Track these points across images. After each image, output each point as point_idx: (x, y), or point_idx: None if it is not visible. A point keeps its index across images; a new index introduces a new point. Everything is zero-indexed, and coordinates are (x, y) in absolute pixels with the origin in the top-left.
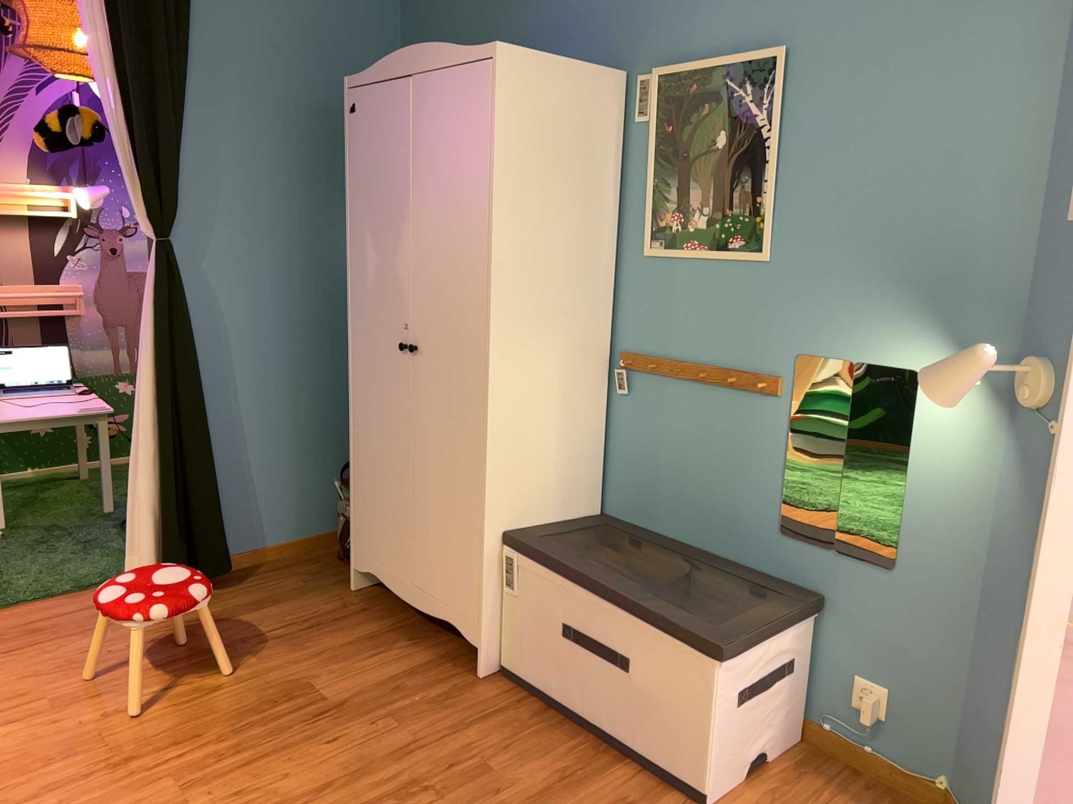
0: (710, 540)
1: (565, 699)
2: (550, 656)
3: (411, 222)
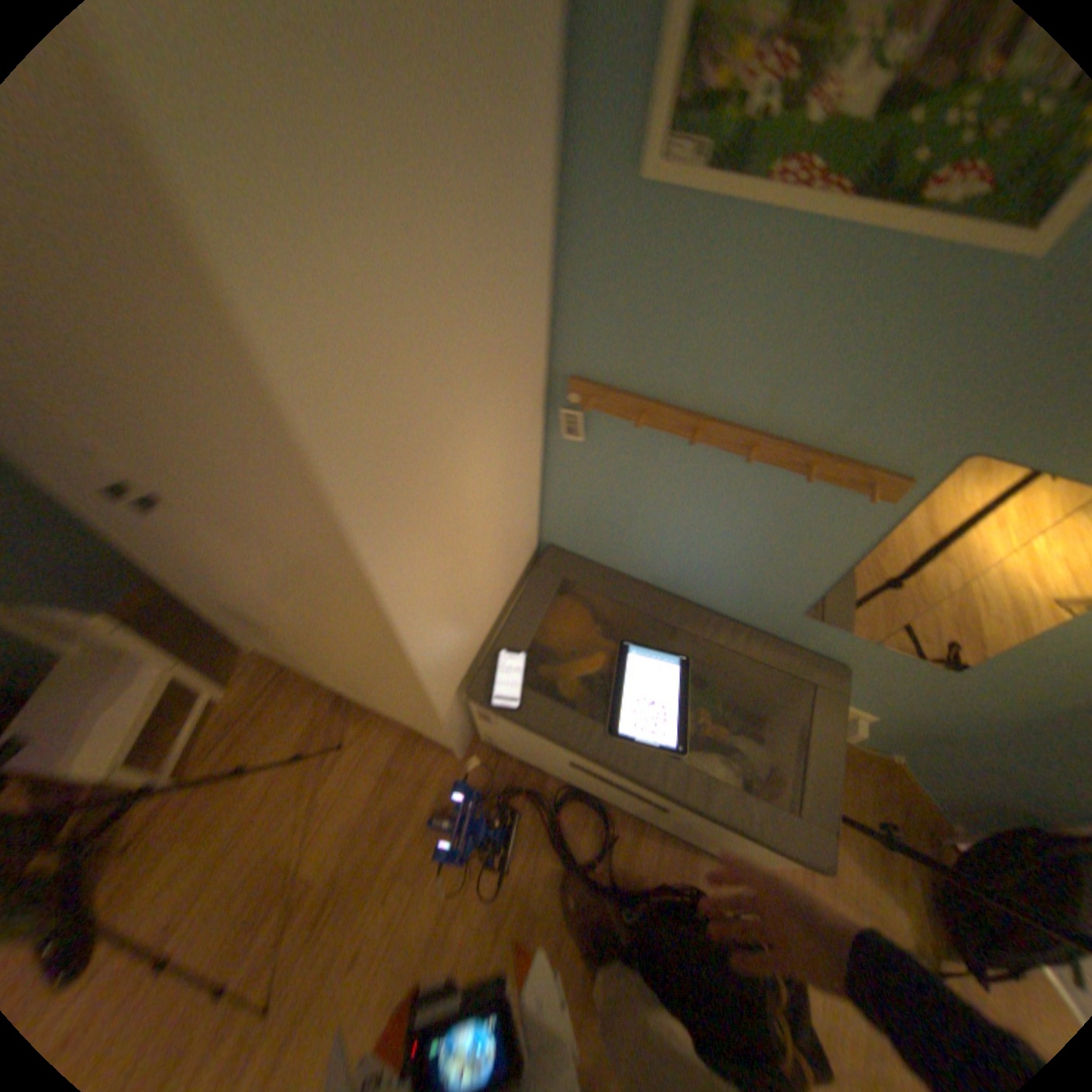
0: (699, 600)
1: (571, 785)
2: (549, 766)
3: None
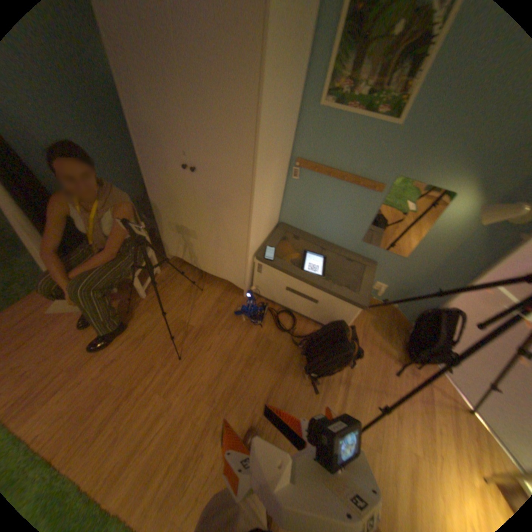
0: (329, 240)
1: (283, 304)
2: (277, 293)
3: (179, 79)
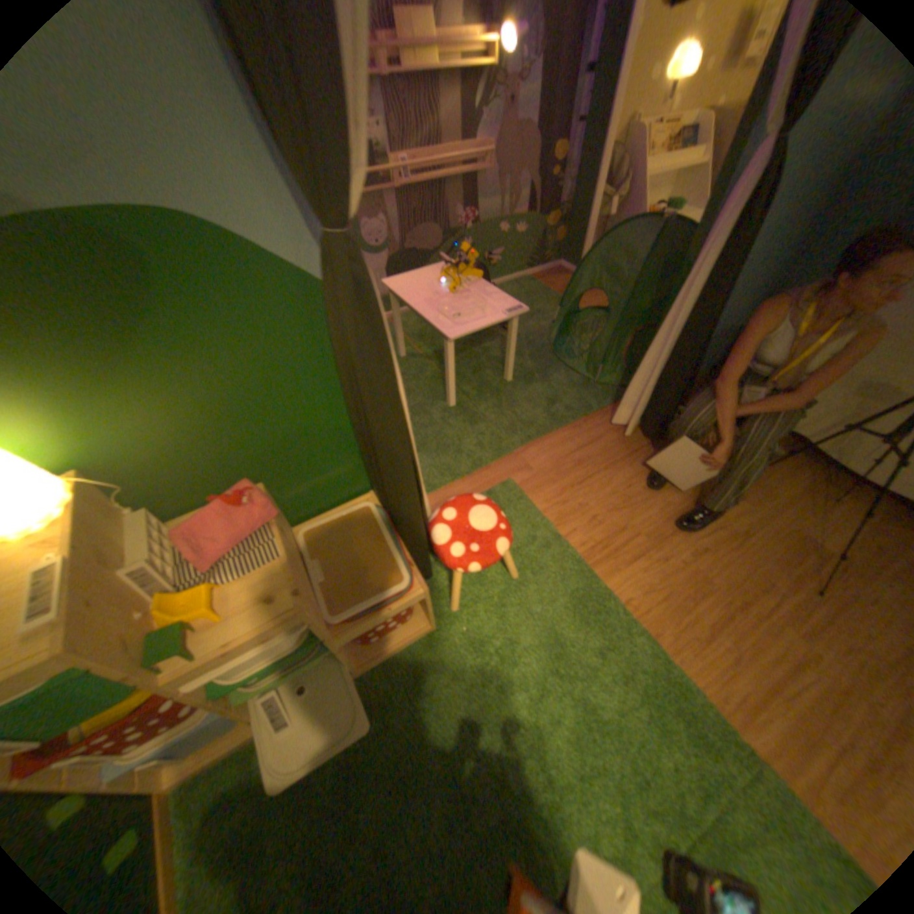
0: None
1: None
2: None
3: None
